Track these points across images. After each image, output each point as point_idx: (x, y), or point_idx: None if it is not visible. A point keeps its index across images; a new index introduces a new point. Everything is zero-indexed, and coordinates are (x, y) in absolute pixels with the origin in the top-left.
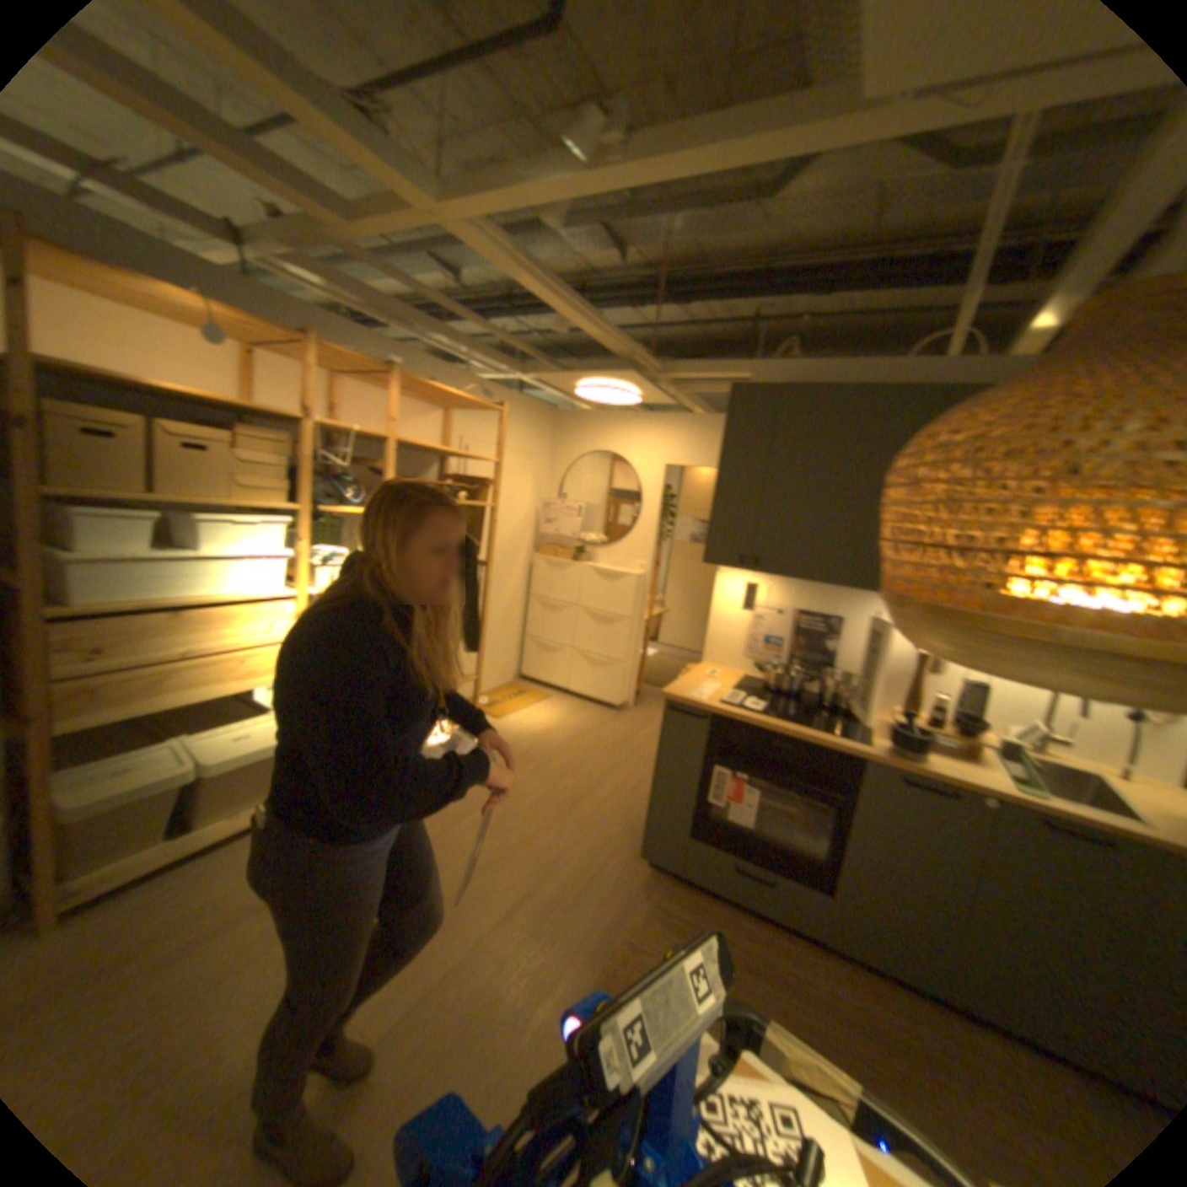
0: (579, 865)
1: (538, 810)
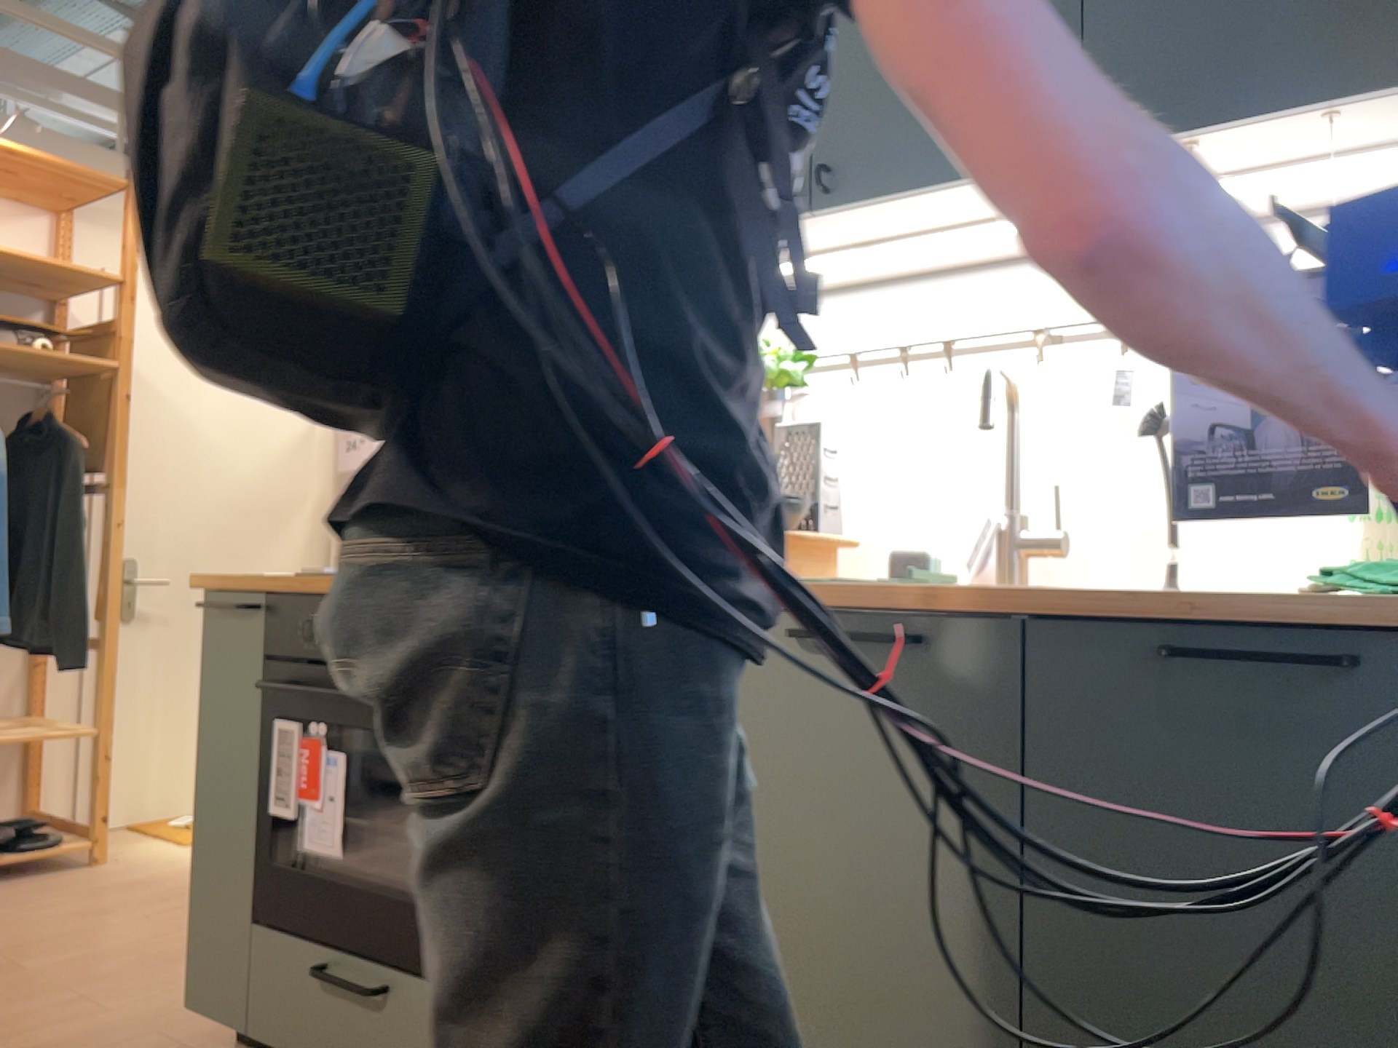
0: (60, 1043)
1: (85, 963)
